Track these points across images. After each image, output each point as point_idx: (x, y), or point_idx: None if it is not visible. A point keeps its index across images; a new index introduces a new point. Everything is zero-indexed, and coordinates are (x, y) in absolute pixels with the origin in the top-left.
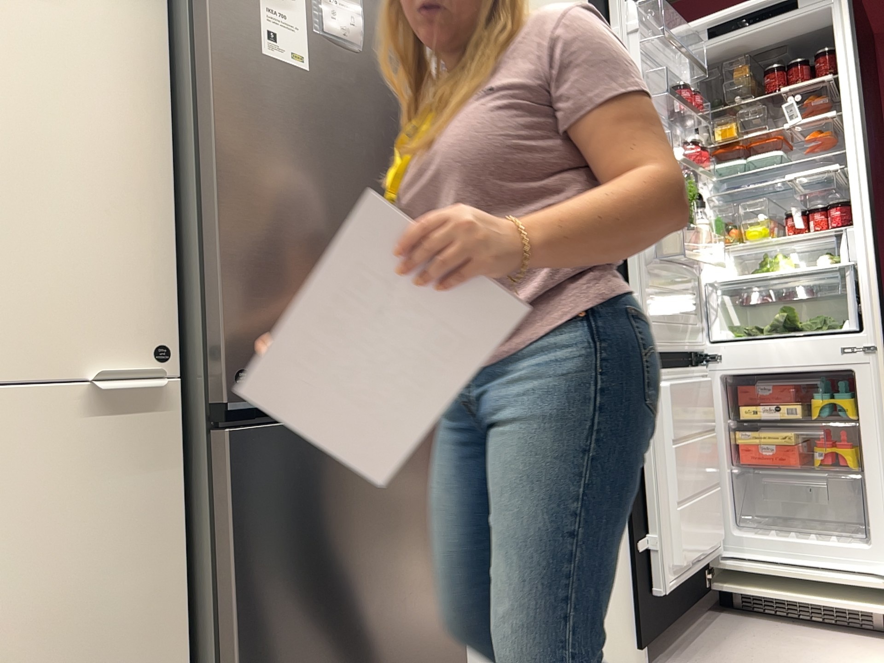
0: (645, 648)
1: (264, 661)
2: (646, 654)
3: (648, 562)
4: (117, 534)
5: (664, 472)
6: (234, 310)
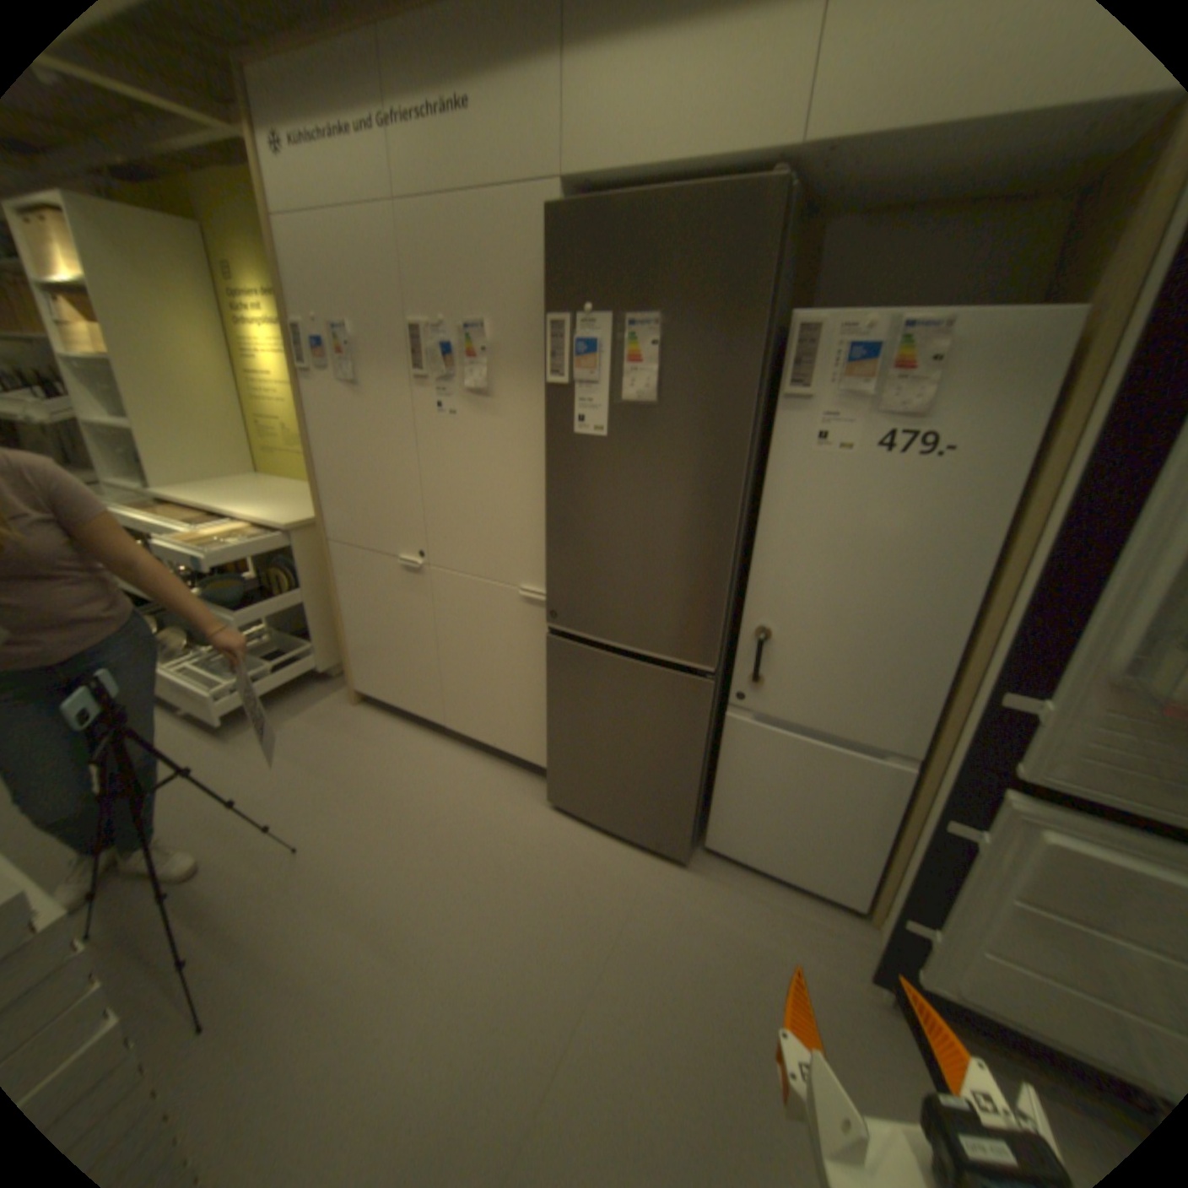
0: (889, 990)
1: (560, 729)
2: (891, 996)
3: (926, 948)
4: (533, 648)
5: (993, 910)
6: (554, 580)
